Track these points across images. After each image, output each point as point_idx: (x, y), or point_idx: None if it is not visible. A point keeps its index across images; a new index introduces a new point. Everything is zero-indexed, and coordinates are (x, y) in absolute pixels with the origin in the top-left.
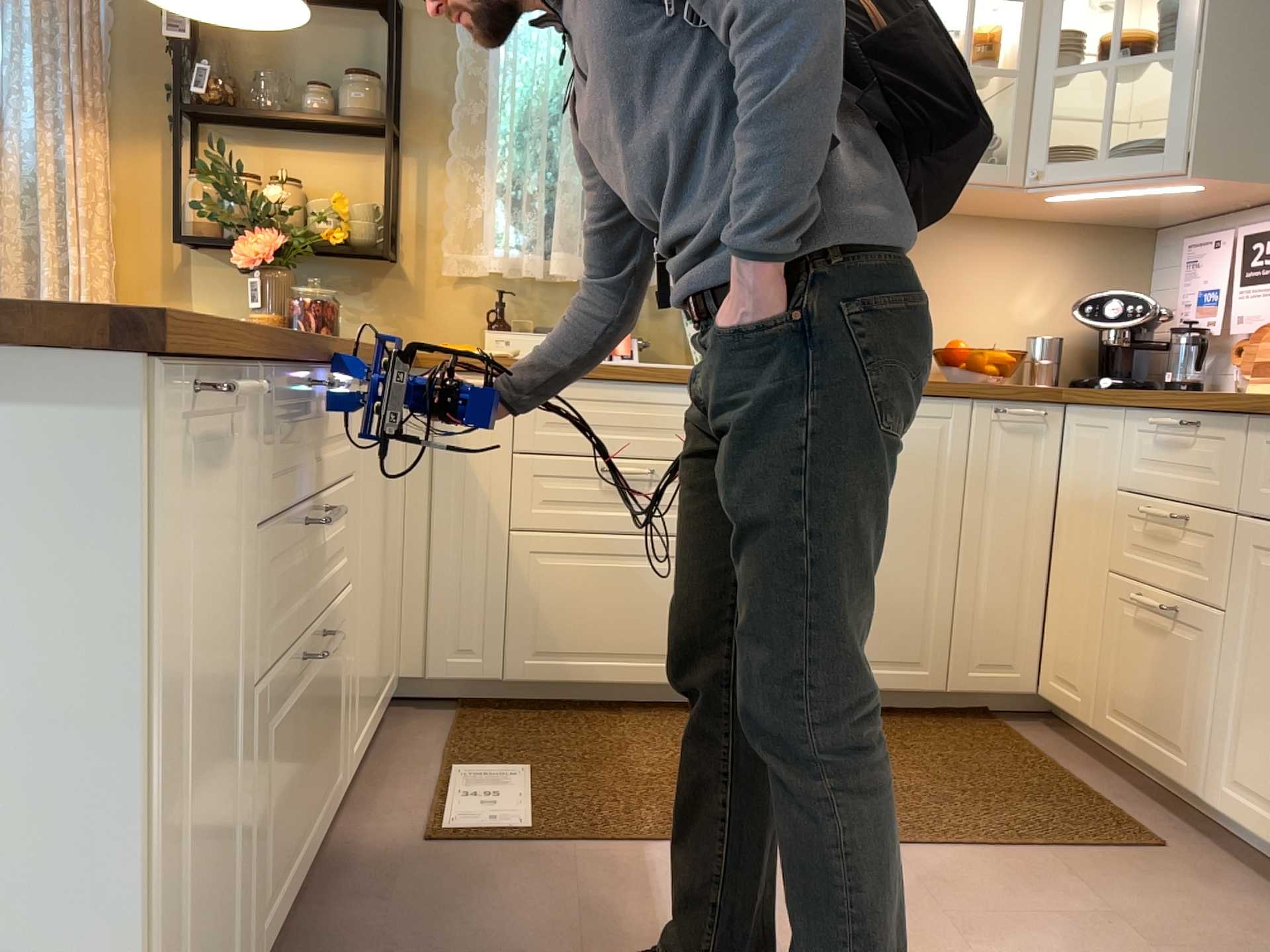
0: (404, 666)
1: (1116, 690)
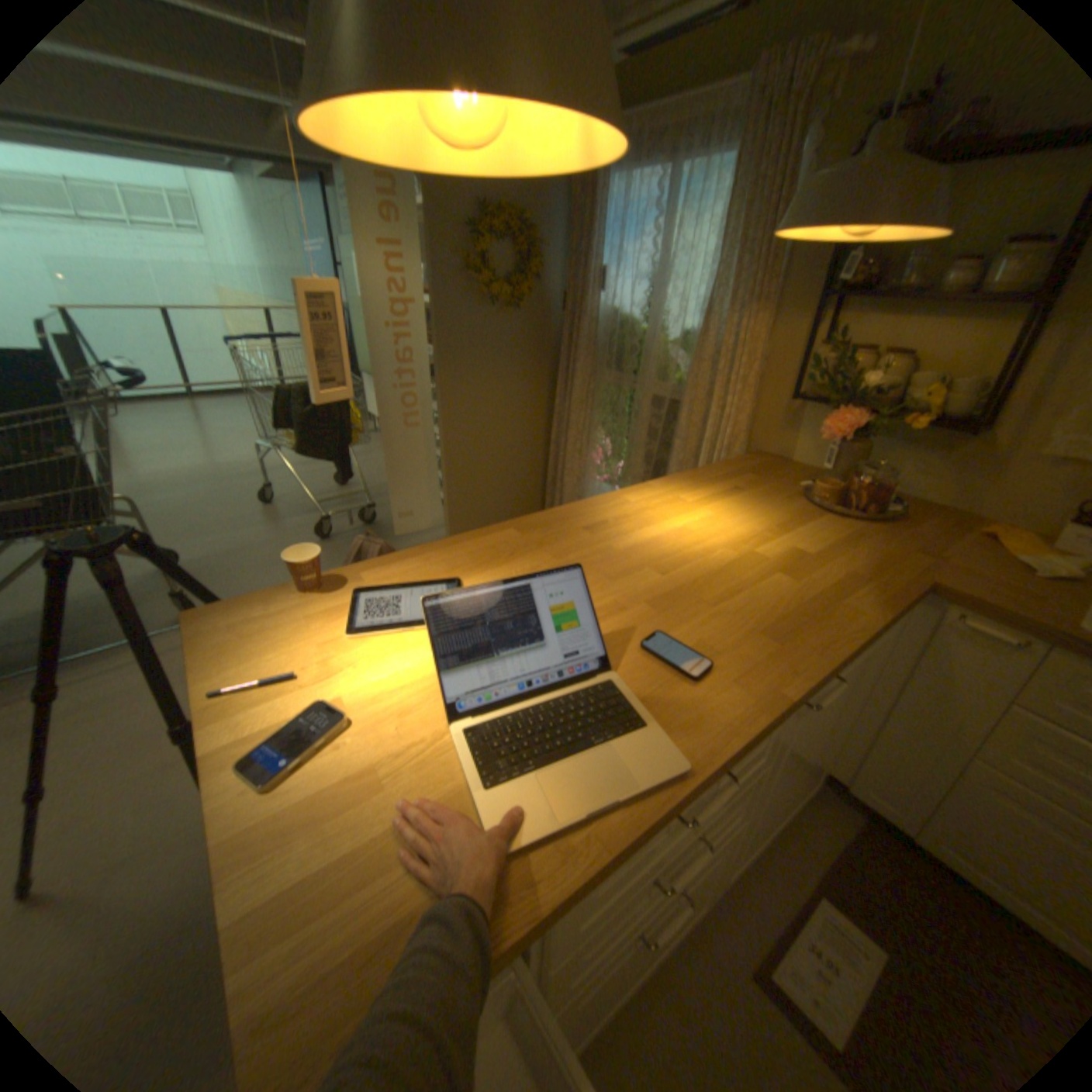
0: (839, 774)
1: None
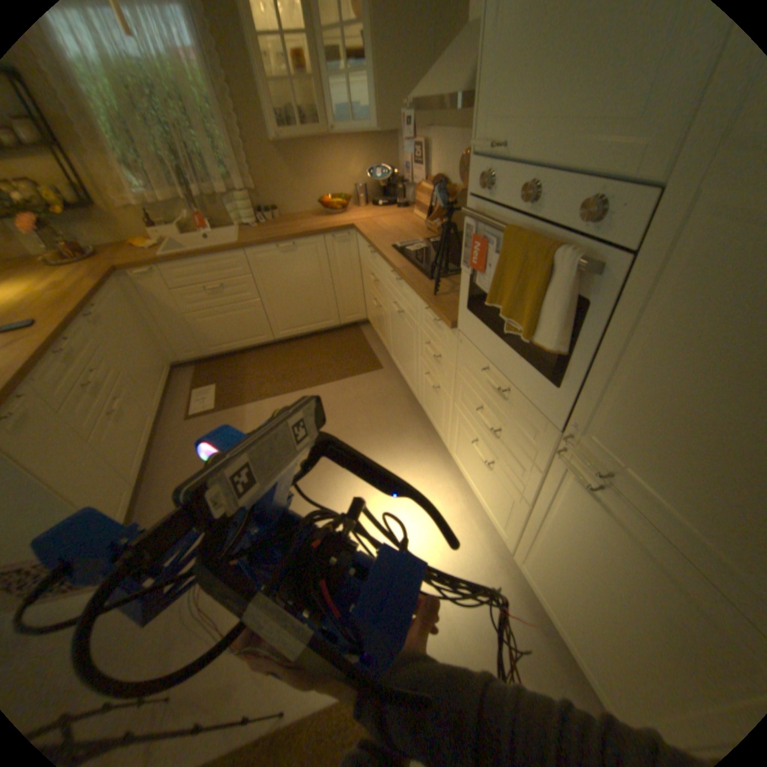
0: (170, 360)
1: (376, 324)
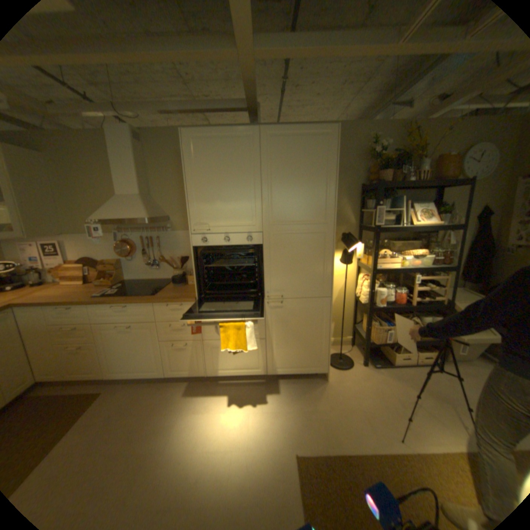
0: None
1: (66, 370)
